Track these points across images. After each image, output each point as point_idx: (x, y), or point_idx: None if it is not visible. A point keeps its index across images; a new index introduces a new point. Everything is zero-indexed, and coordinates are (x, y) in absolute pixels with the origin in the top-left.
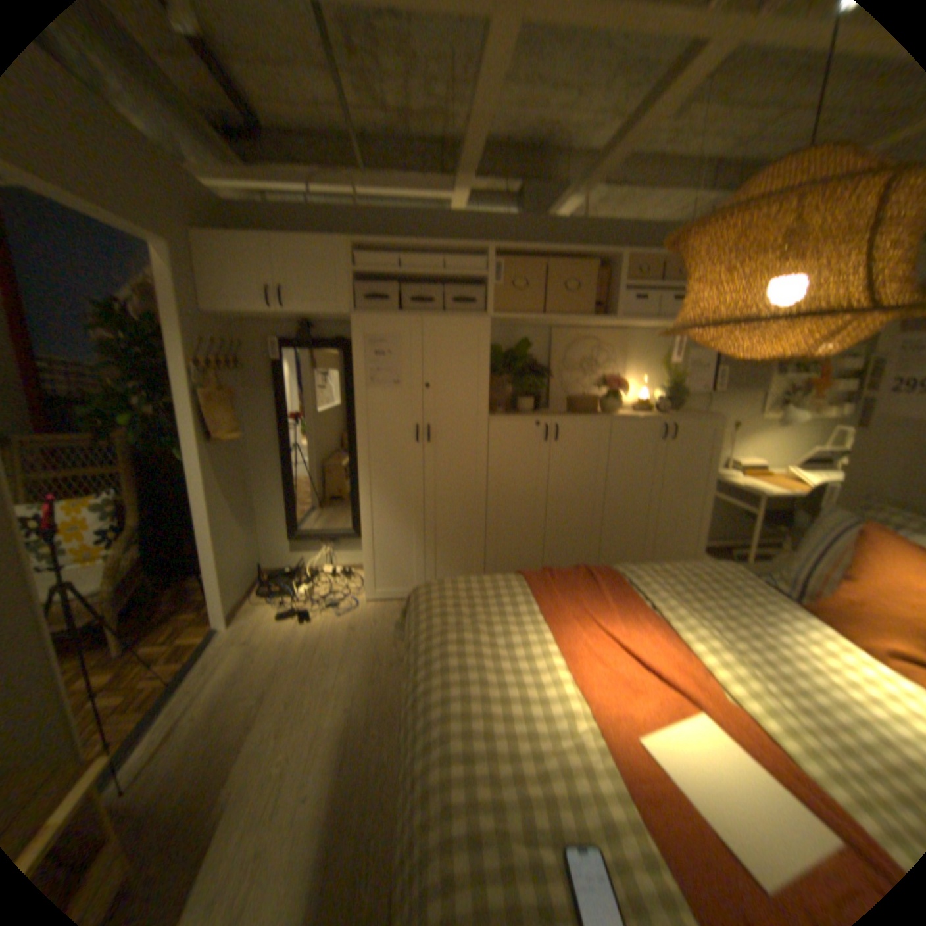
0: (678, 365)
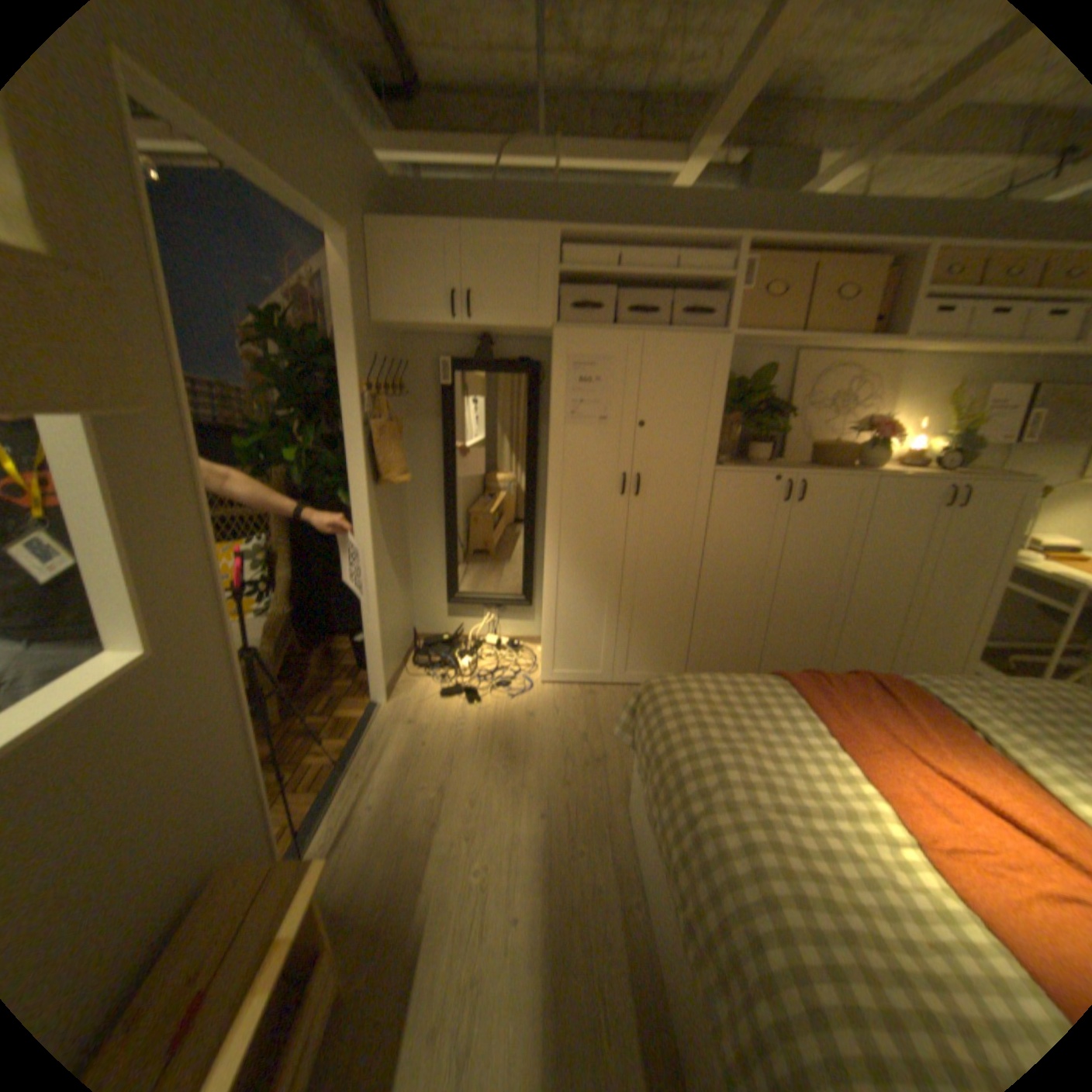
0: (975, 407)
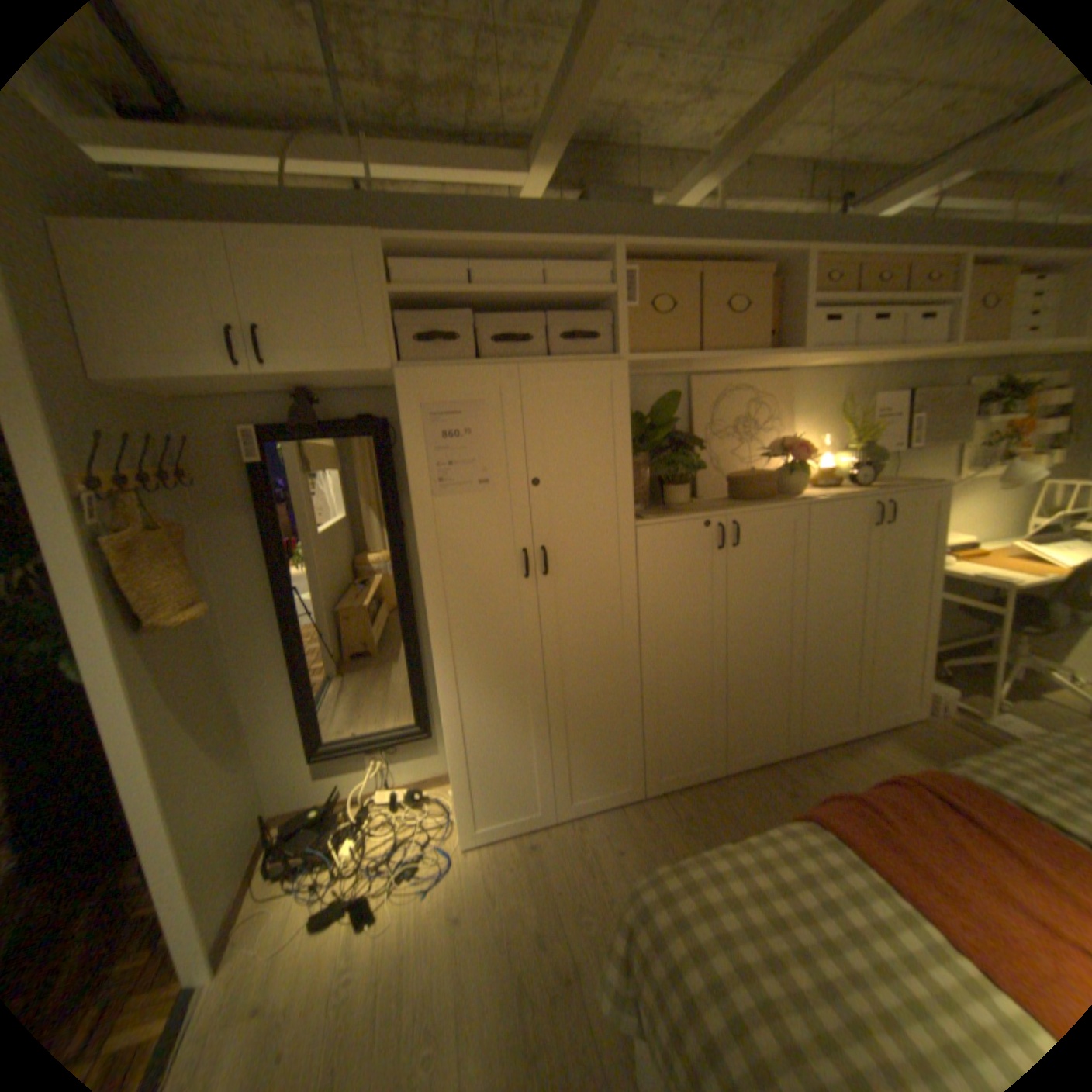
0: (867, 417)
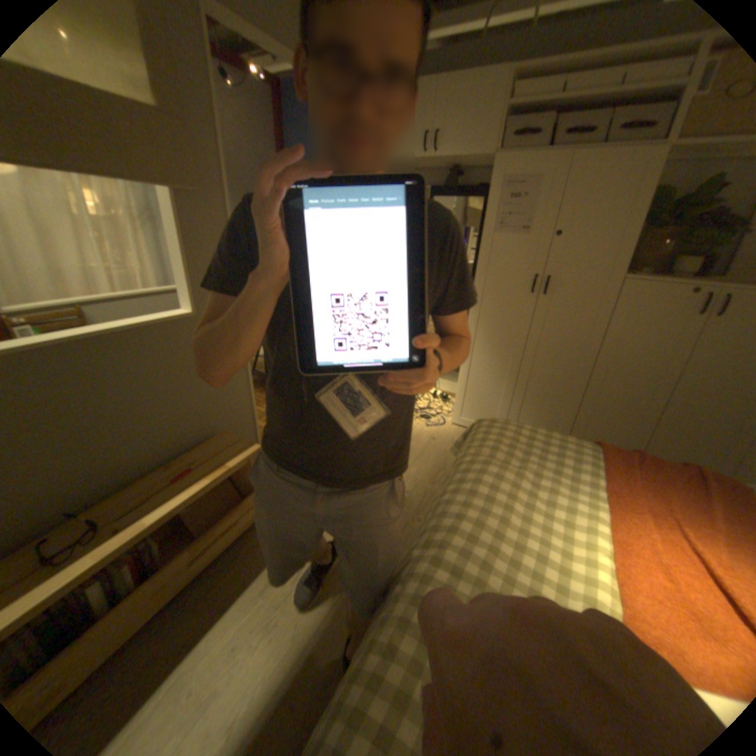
0: None
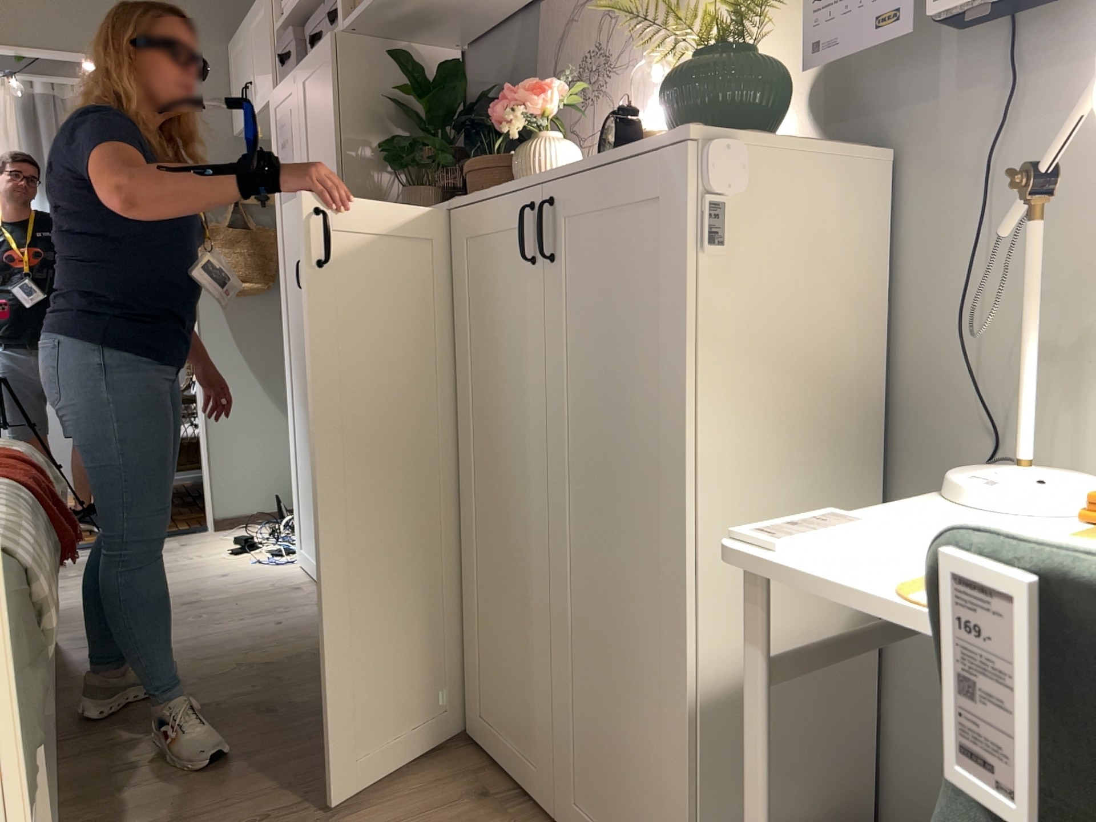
0: None
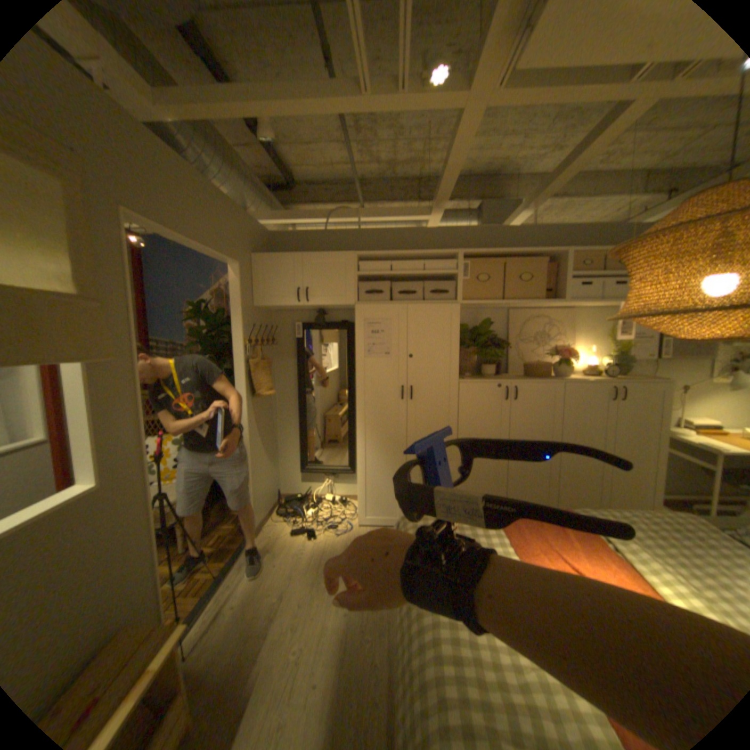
0: (624, 337)
